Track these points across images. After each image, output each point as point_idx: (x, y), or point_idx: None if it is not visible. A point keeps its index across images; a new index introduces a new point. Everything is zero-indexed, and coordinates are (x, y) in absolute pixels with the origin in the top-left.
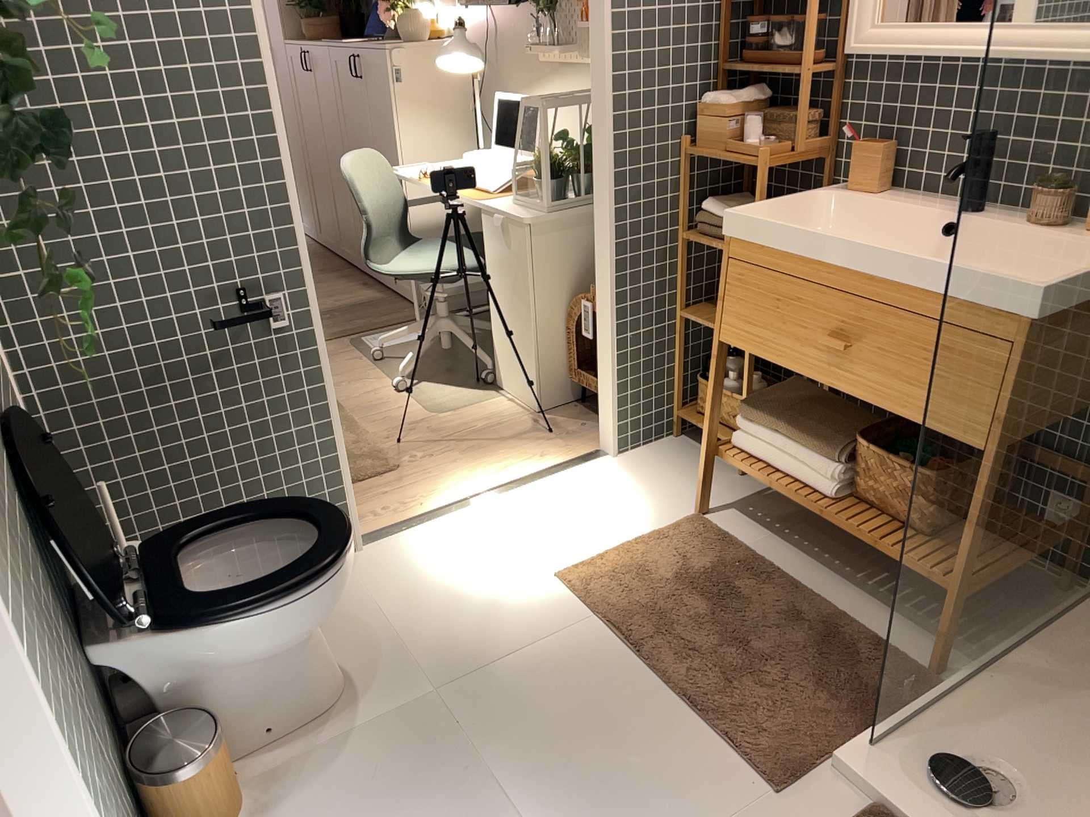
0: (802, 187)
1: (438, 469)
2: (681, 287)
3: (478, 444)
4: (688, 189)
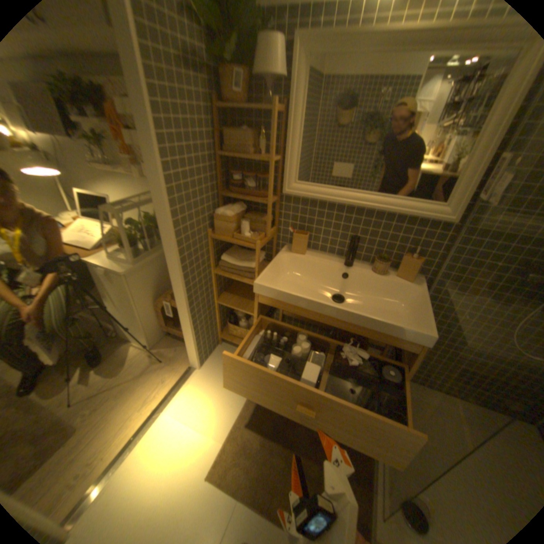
0: (269, 249)
1: (103, 421)
2: (217, 293)
3: (122, 387)
4: (215, 253)
